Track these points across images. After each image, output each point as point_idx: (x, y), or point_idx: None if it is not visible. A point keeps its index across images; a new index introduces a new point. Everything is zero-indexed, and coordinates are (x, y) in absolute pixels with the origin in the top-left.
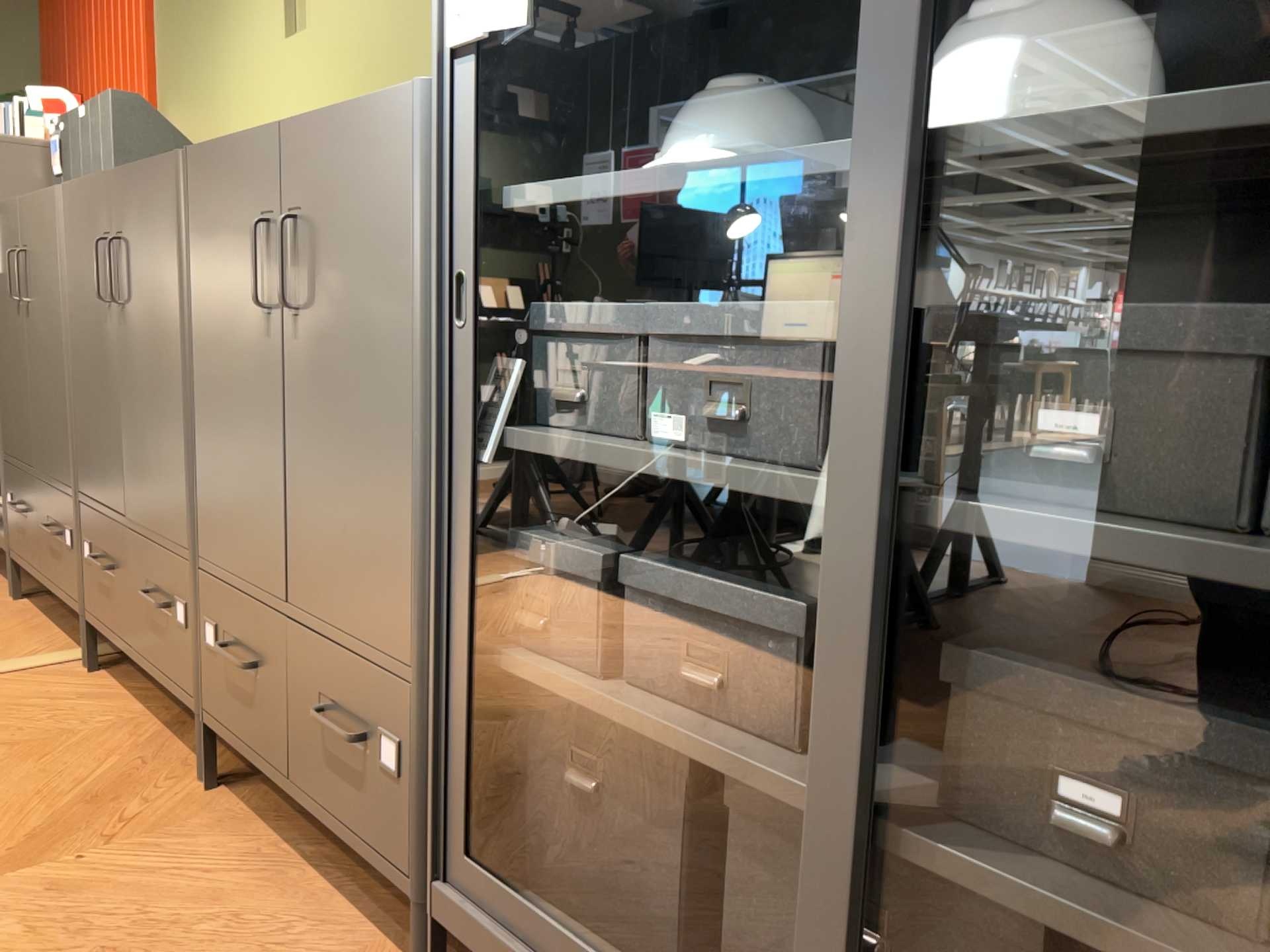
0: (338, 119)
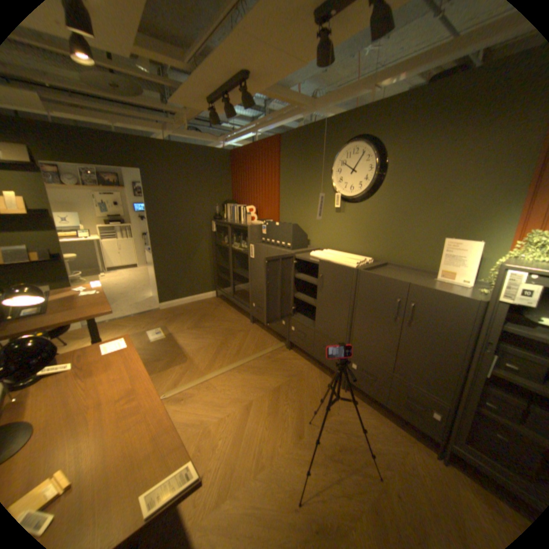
0: (441, 293)
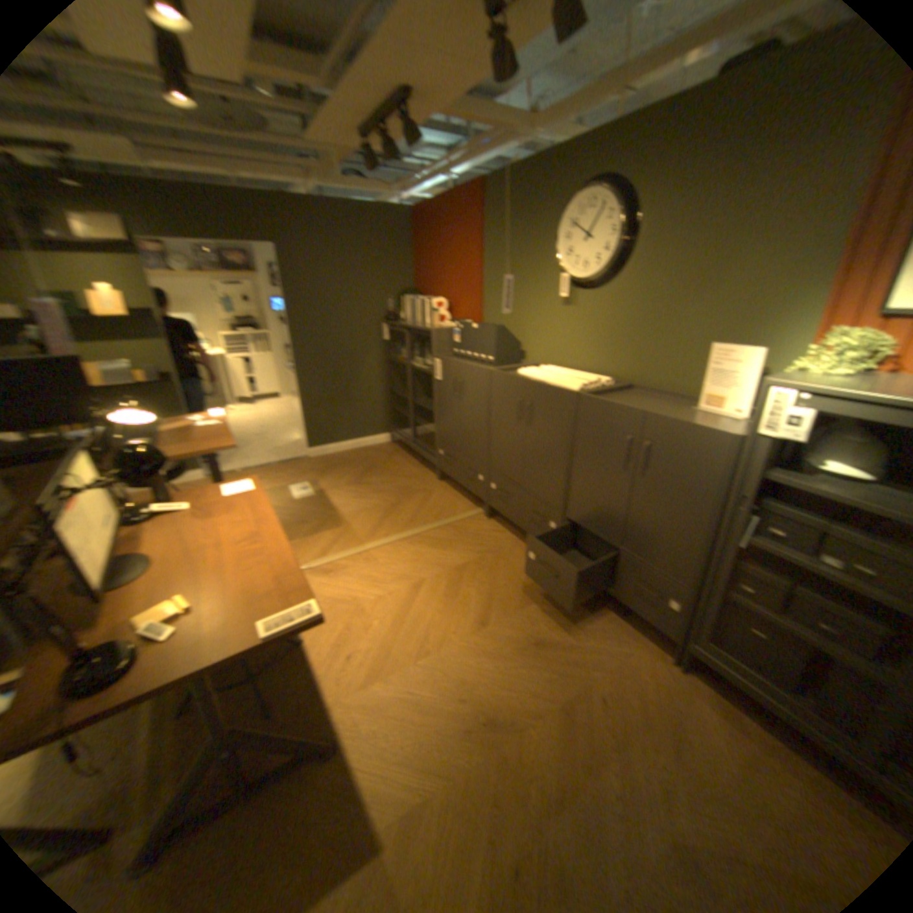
0: (683, 426)
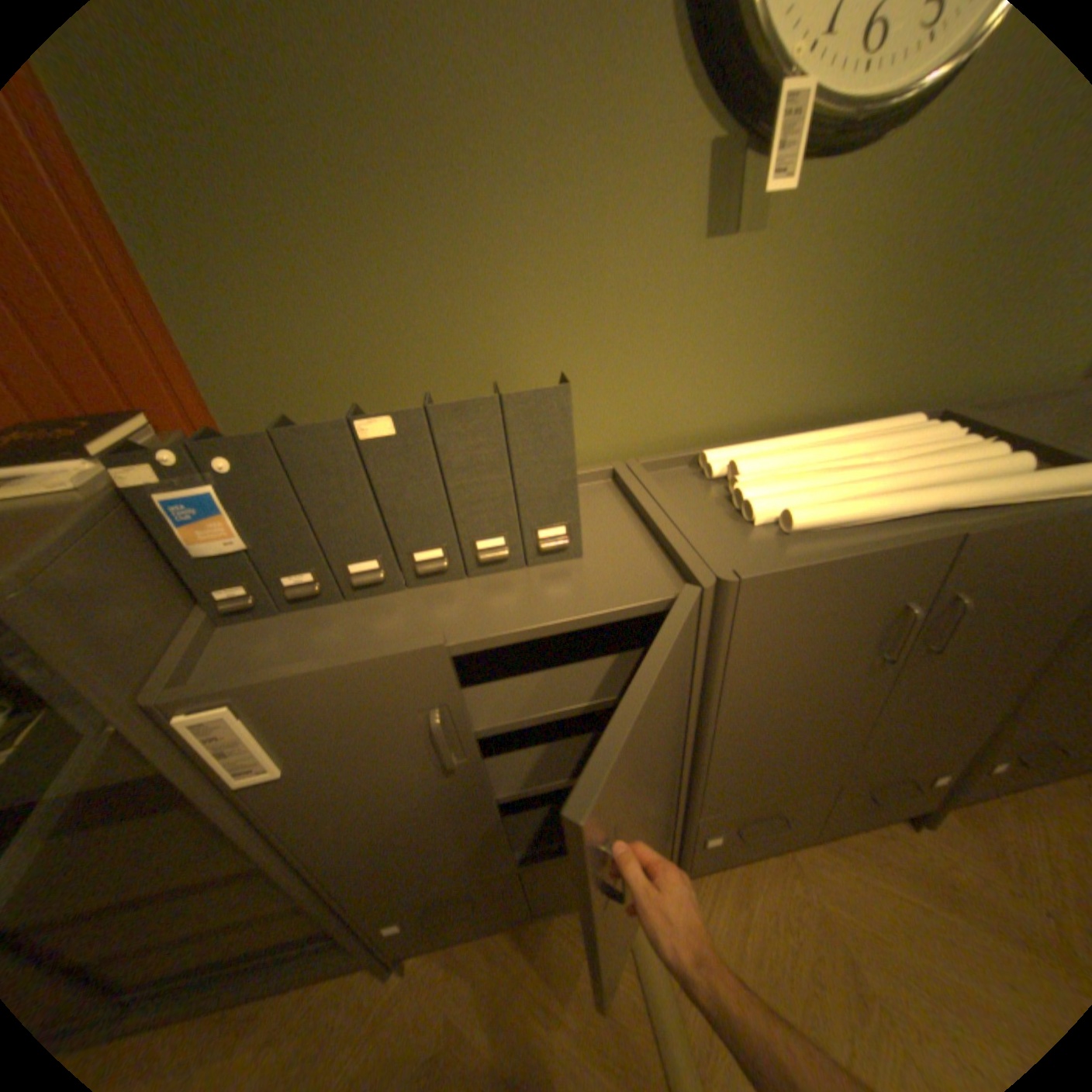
0: None
